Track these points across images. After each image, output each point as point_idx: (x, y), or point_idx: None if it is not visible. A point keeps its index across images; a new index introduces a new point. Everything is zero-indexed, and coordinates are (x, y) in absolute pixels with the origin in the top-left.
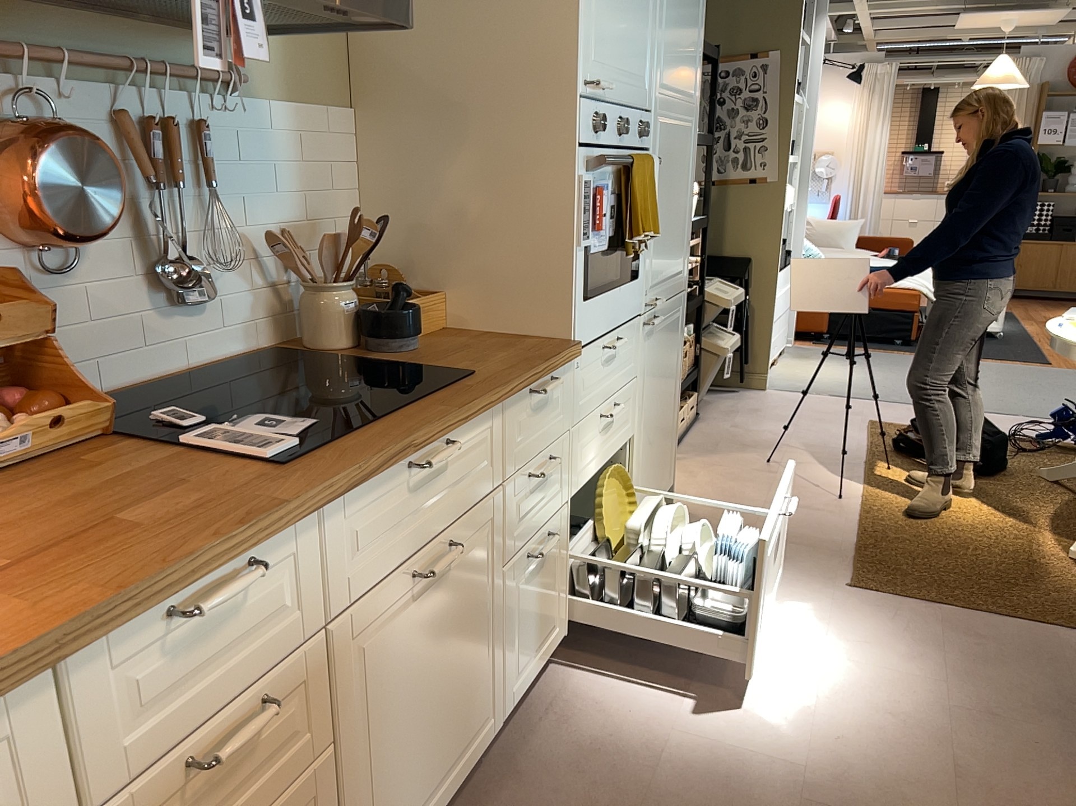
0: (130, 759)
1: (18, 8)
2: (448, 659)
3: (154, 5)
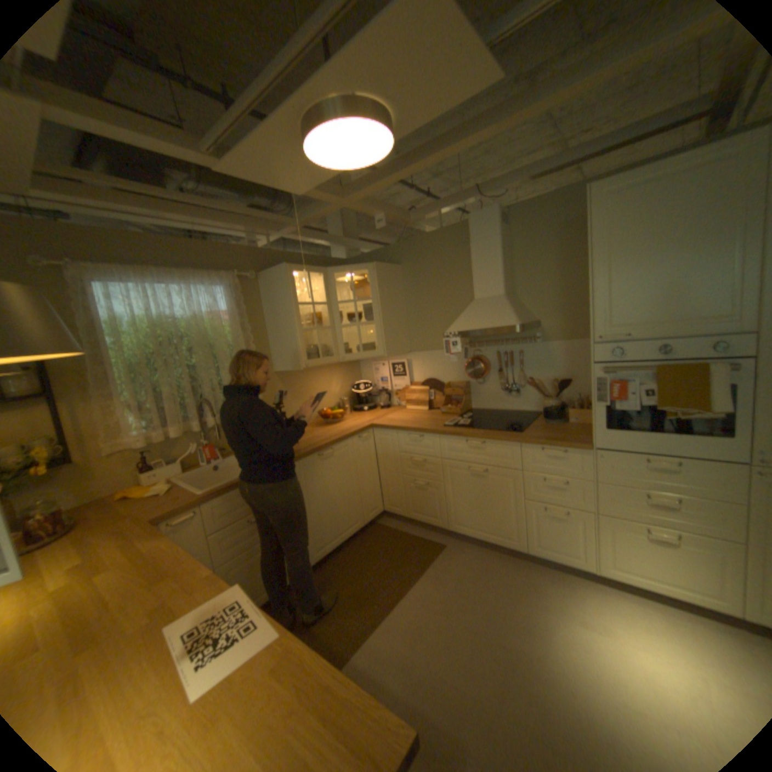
0: (405, 450)
1: (479, 335)
2: (488, 502)
3: (498, 330)
